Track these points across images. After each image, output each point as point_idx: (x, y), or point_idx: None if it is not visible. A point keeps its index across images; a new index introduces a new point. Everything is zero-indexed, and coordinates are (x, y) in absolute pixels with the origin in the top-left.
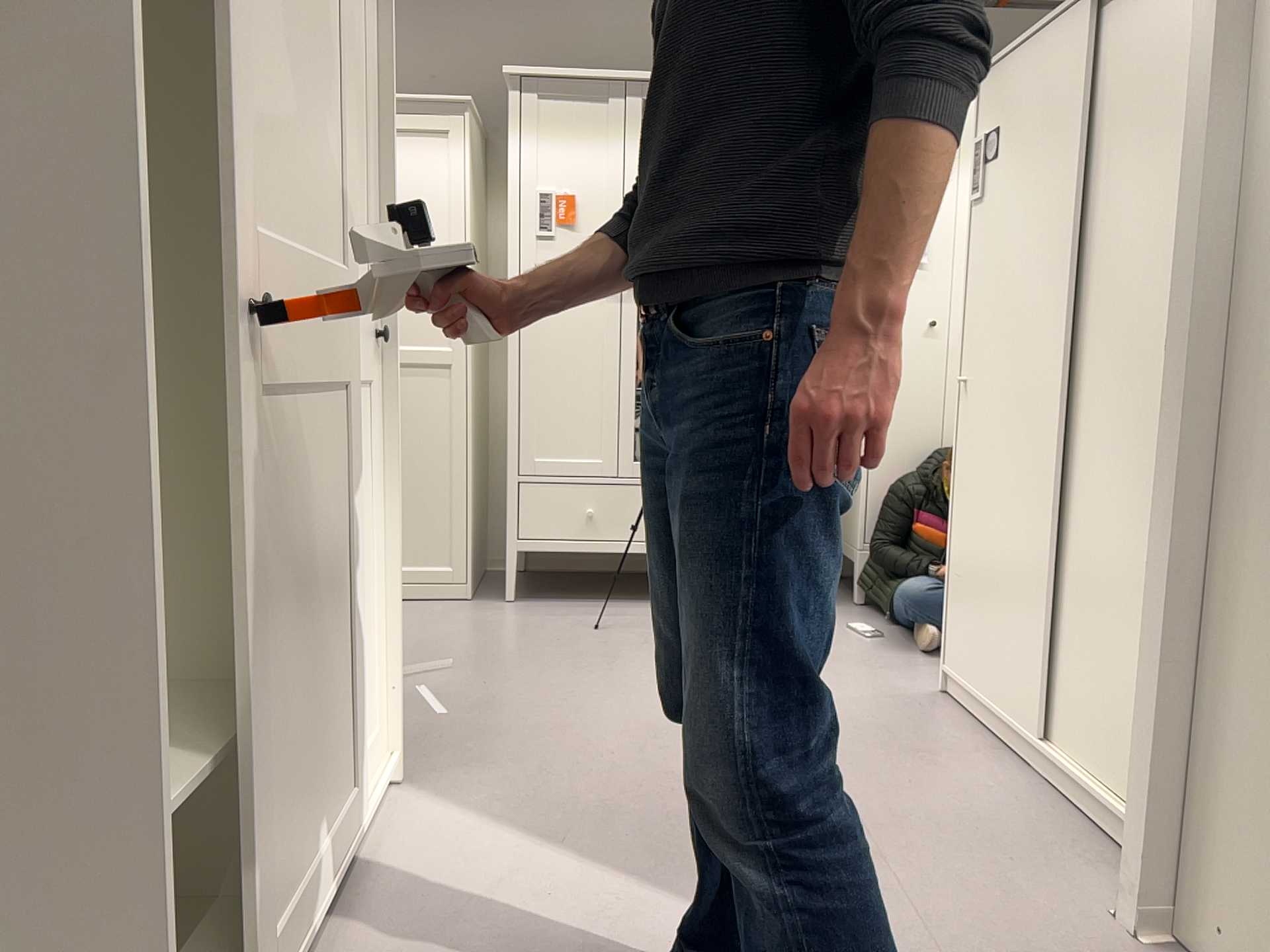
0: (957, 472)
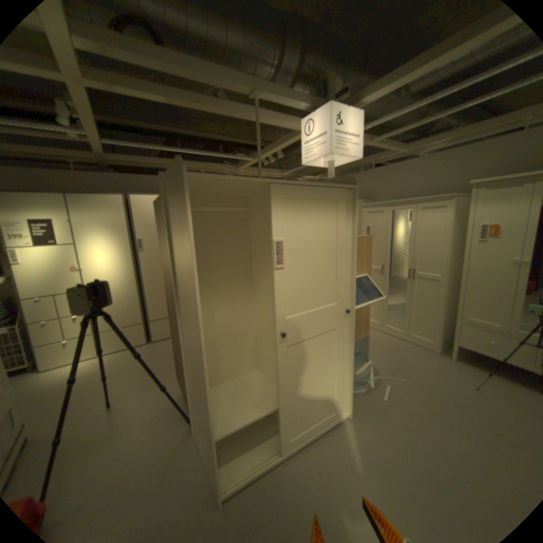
0: None
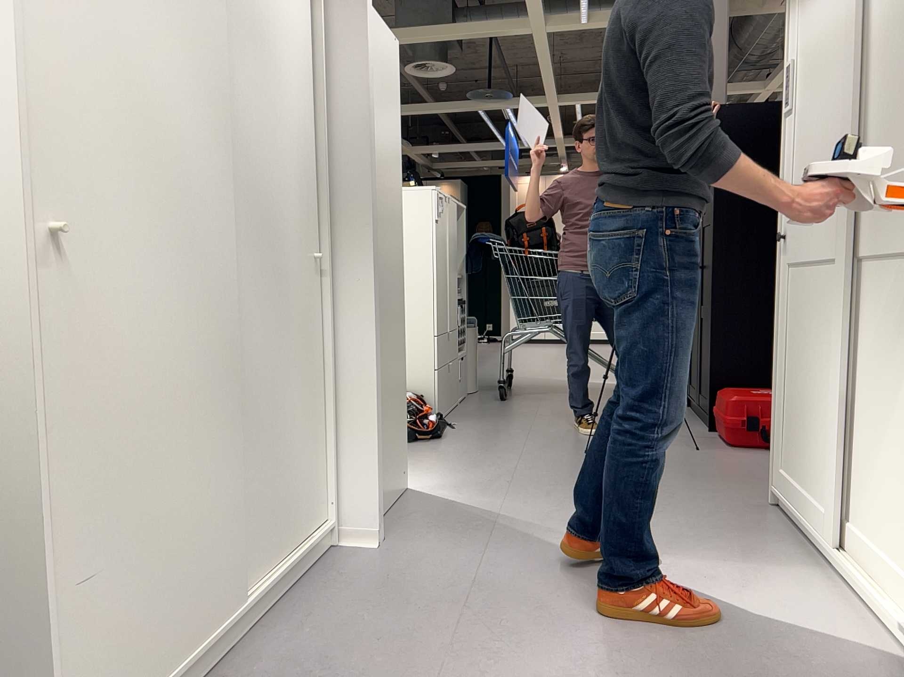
0: (50, 403)
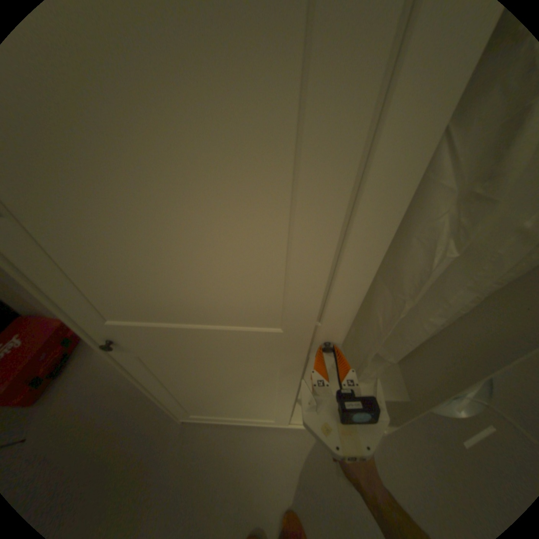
0: None
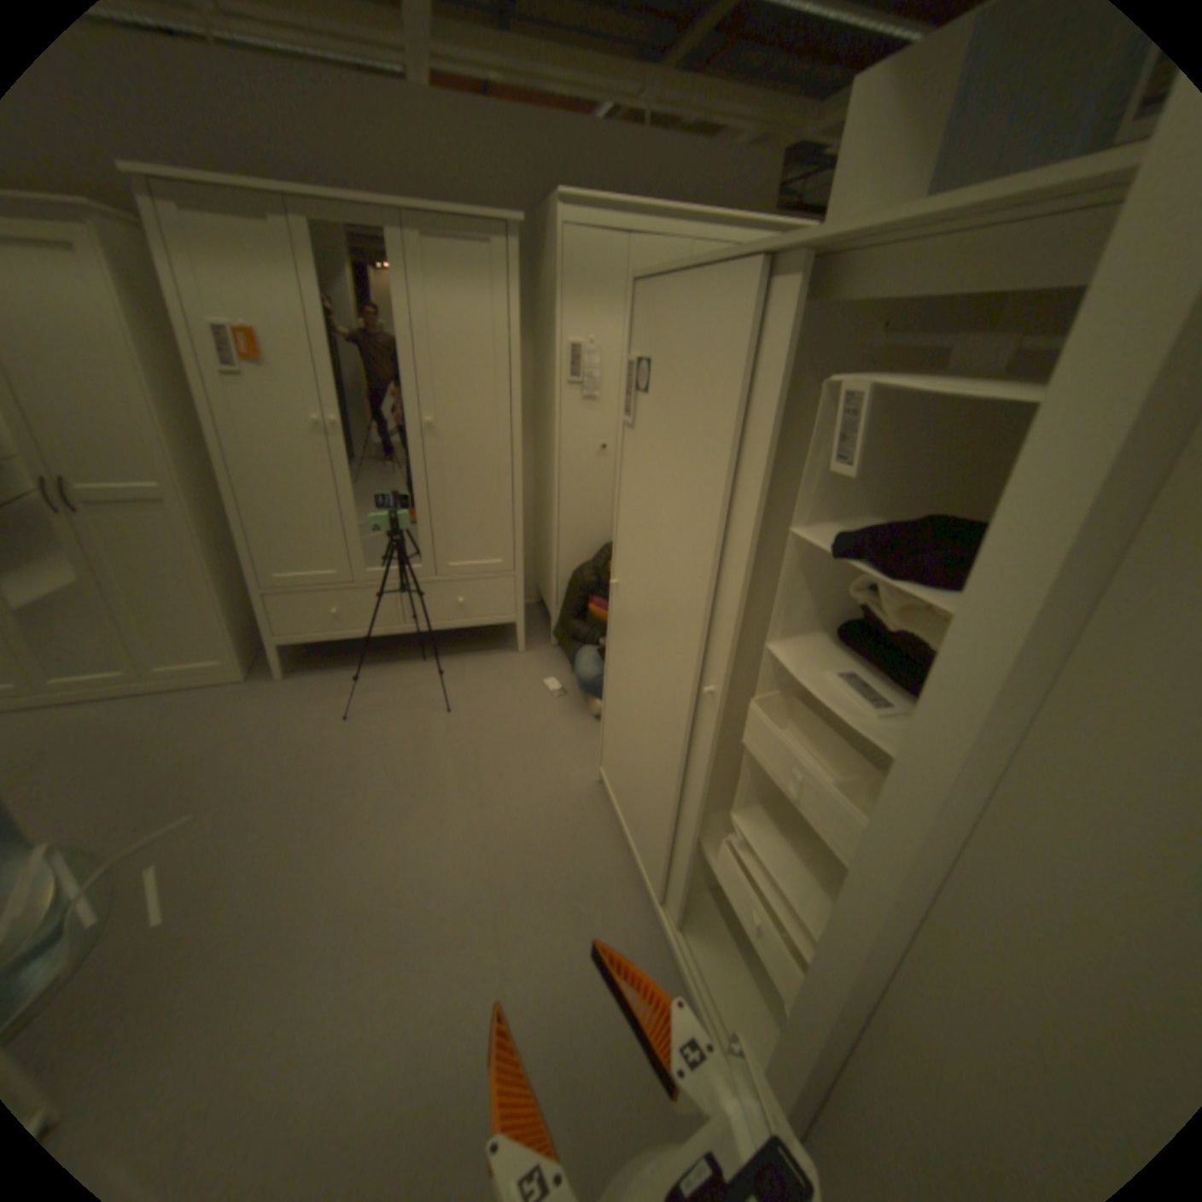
0: (608, 646)
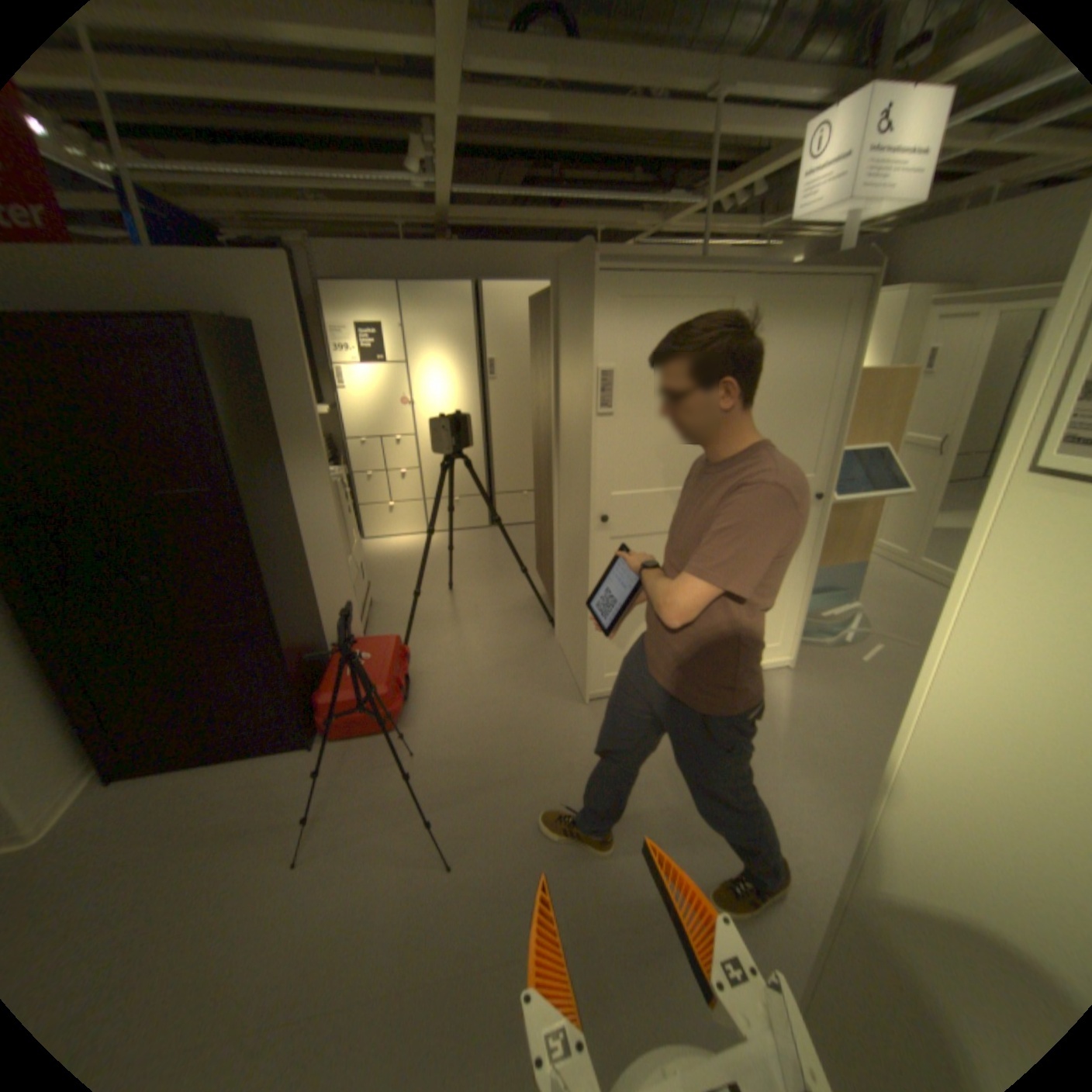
0: None
